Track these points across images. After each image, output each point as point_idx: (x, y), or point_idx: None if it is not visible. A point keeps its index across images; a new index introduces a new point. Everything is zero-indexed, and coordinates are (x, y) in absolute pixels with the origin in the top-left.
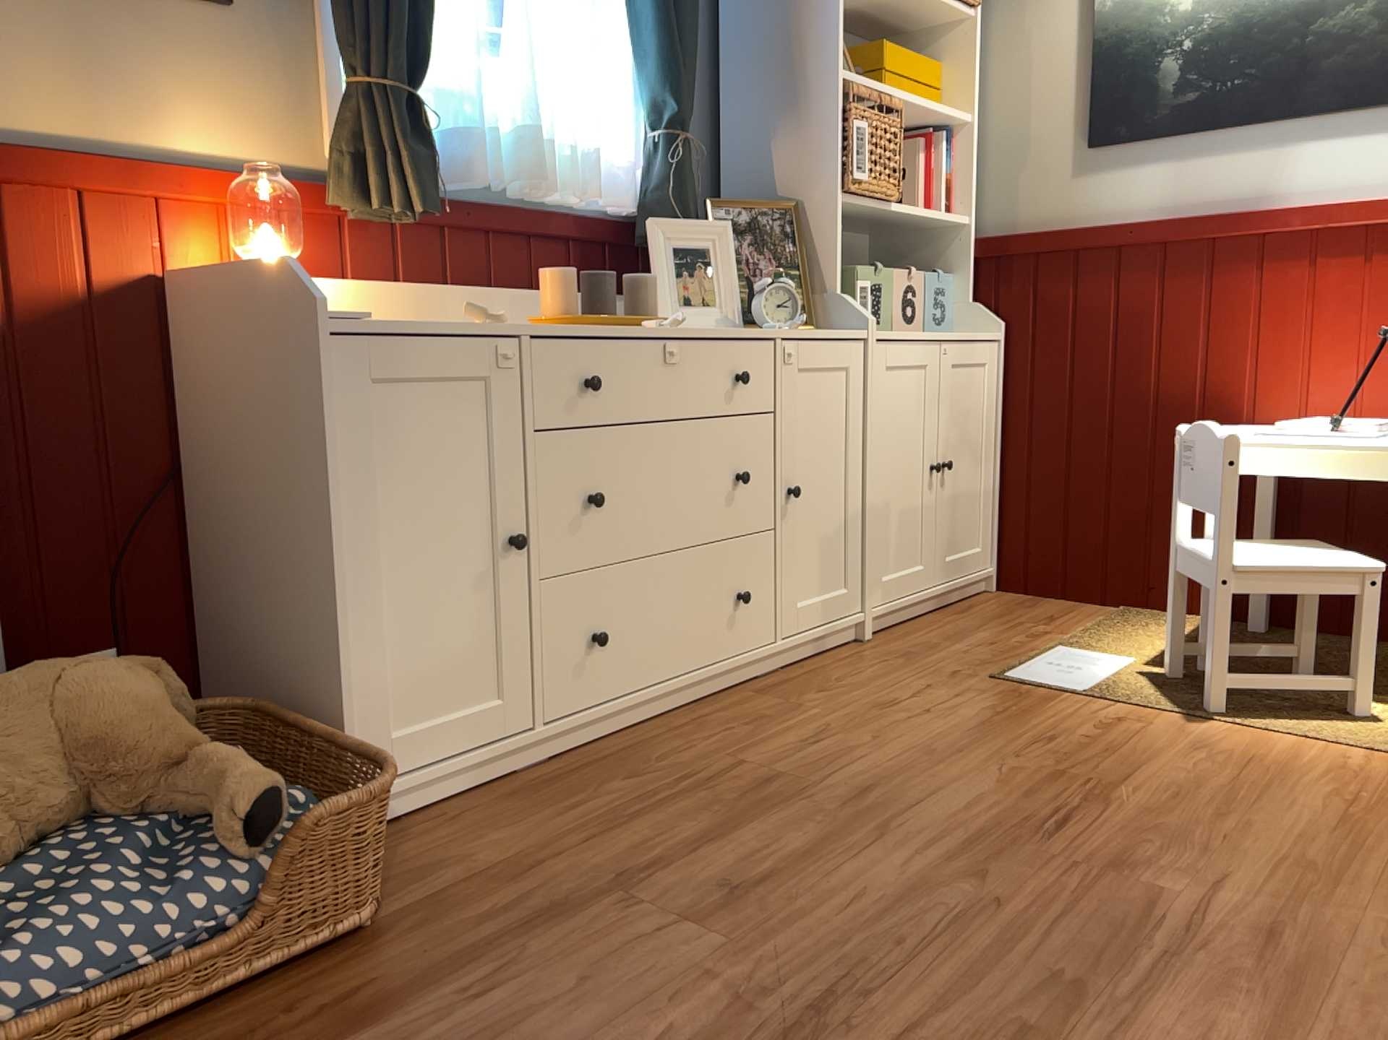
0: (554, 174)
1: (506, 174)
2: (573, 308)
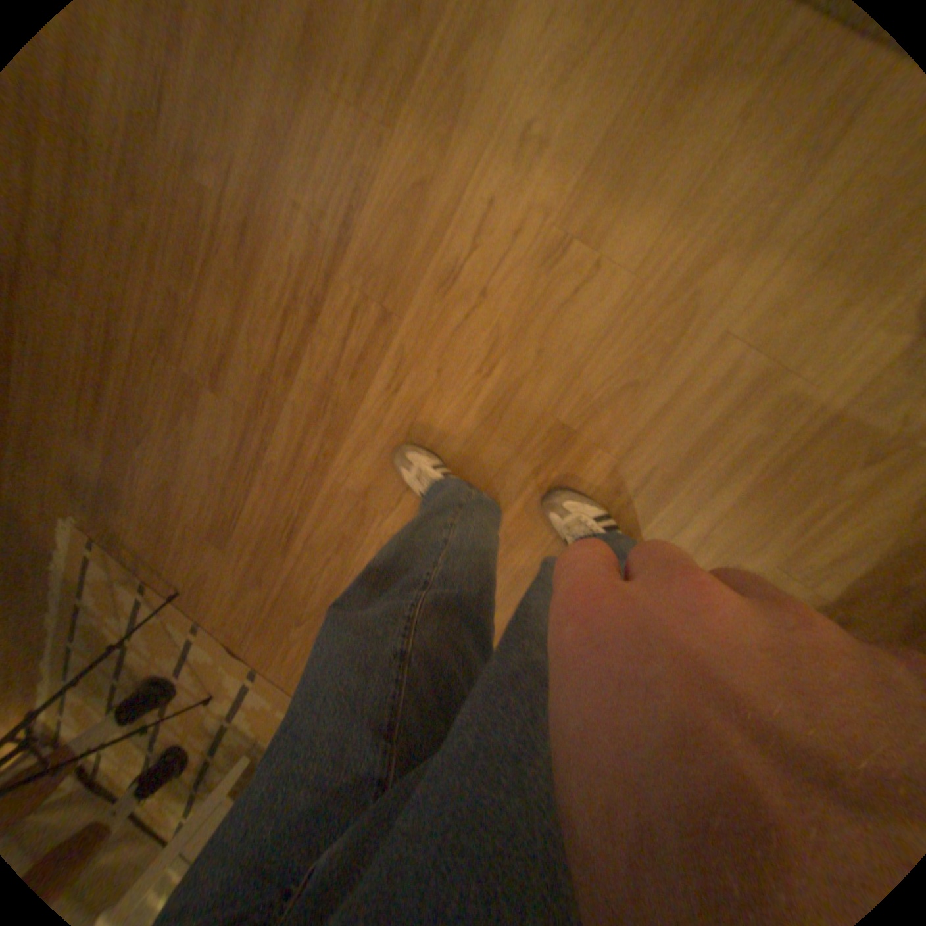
0: None
1: None
2: None
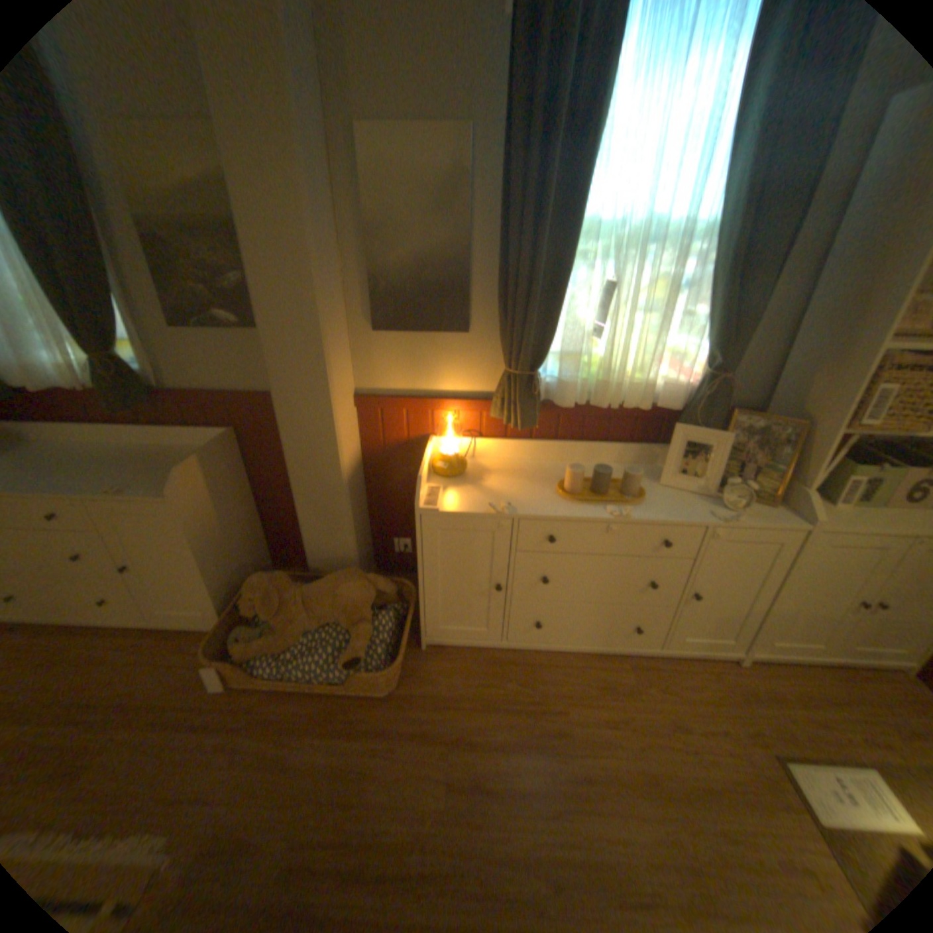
0: (628, 389)
1: (592, 394)
2: (577, 487)
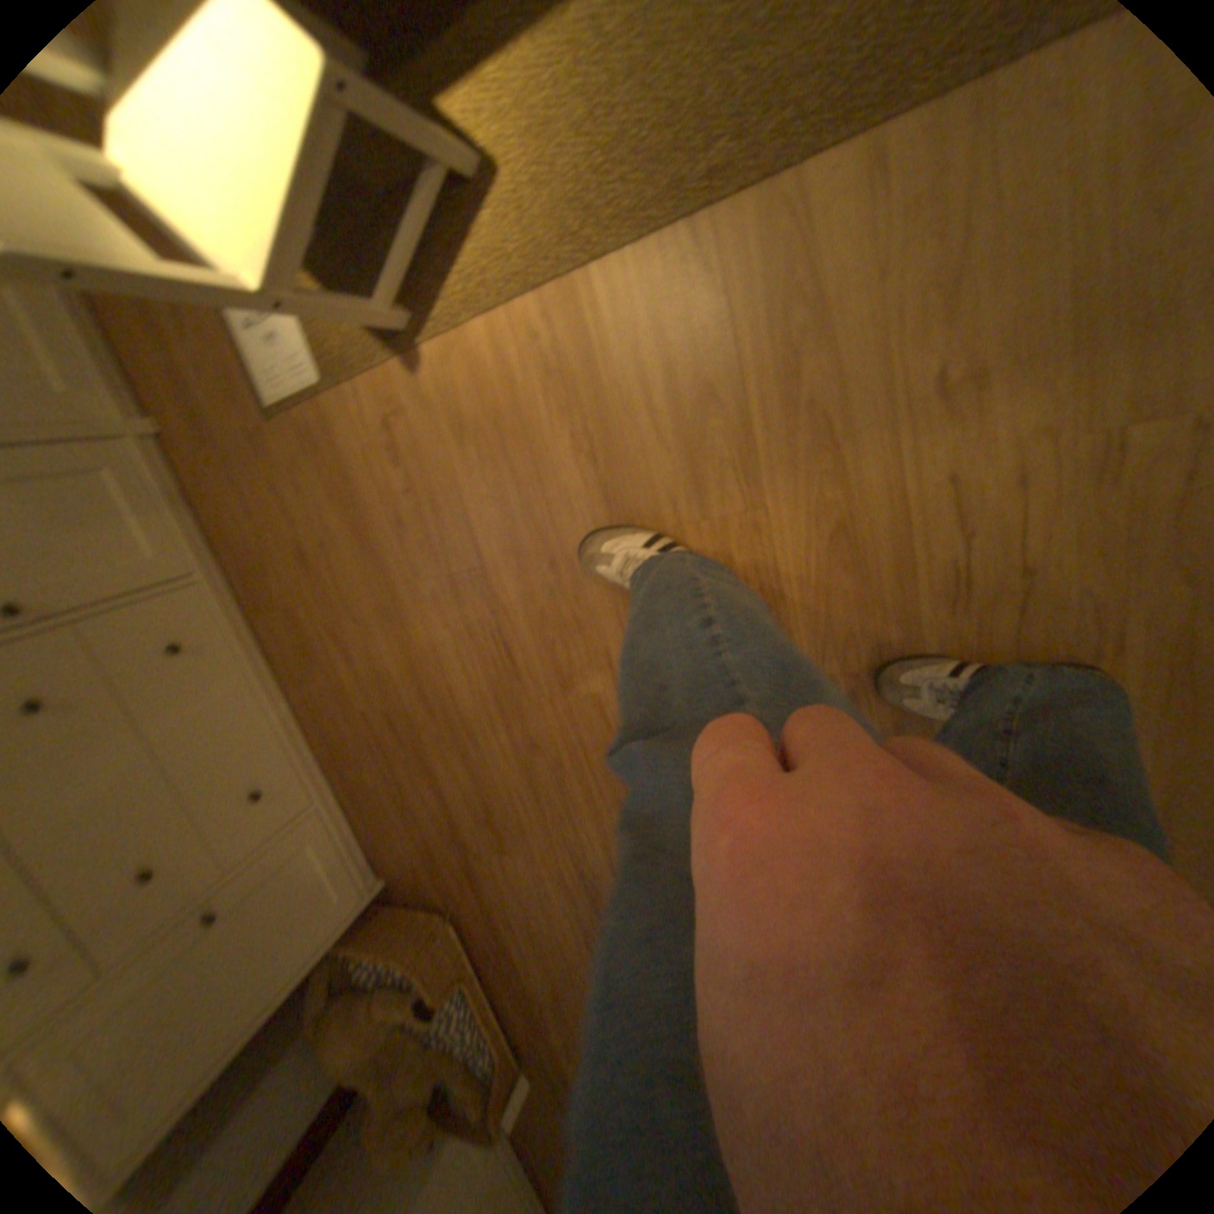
0: None
1: None
2: None
